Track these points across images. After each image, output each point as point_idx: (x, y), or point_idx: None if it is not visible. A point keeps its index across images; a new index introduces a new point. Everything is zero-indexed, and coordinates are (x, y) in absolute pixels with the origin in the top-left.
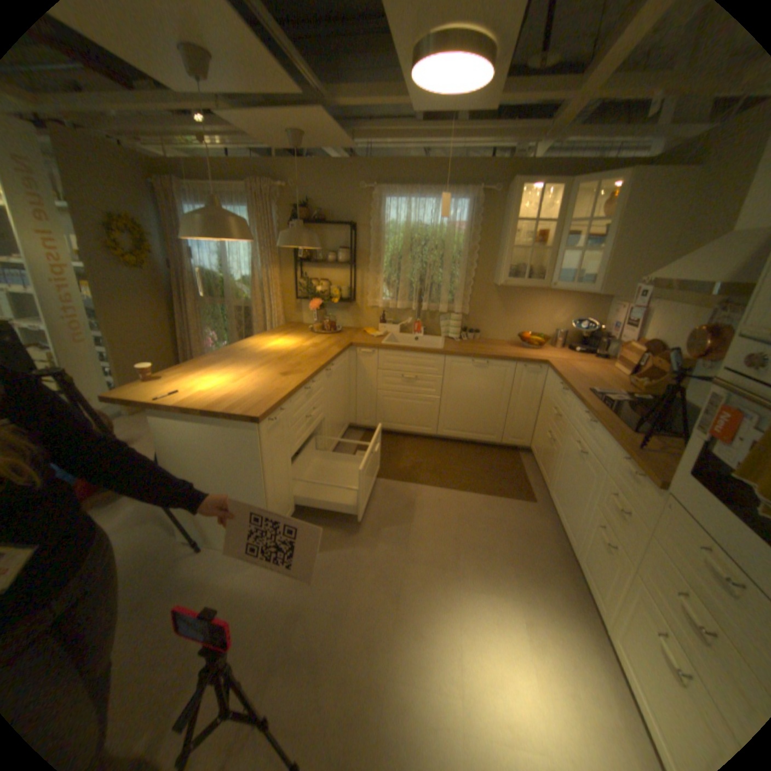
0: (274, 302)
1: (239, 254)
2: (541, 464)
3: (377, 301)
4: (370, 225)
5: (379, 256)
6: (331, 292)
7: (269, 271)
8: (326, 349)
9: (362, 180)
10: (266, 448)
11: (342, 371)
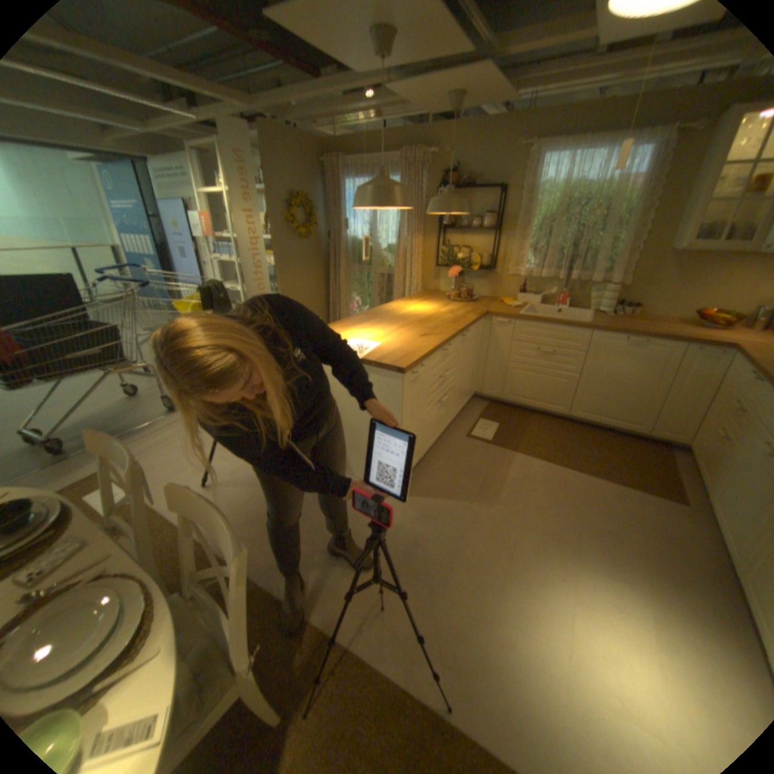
0: (414, 269)
1: (387, 224)
2: (704, 465)
3: (519, 269)
4: (523, 185)
5: (528, 220)
6: (470, 260)
7: (413, 239)
8: (462, 316)
9: (519, 135)
10: (405, 397)
11: (475, 339)
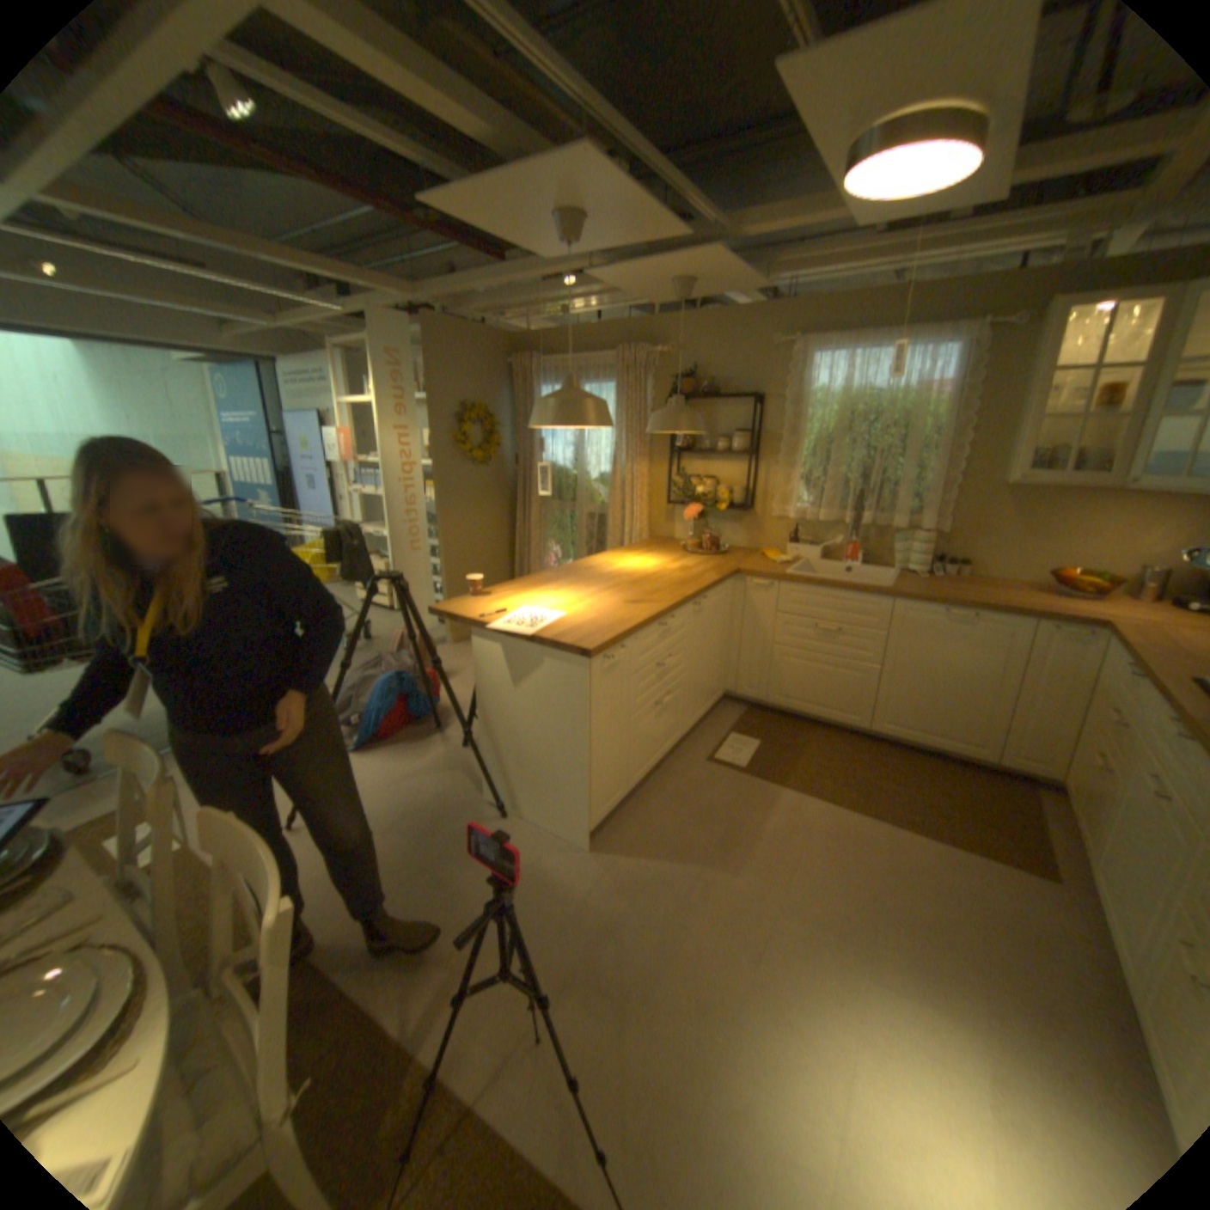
0: (637, 508)
1: (599, 445)
2: (1083, 816)
3: (787, 509)
4: (785, 395)
5: (796, 440)
6: (716, 495)
7: (635, 467)
8: (698, 575)
9: (777, 330)
10: (596, 694)
11: (720, 610)
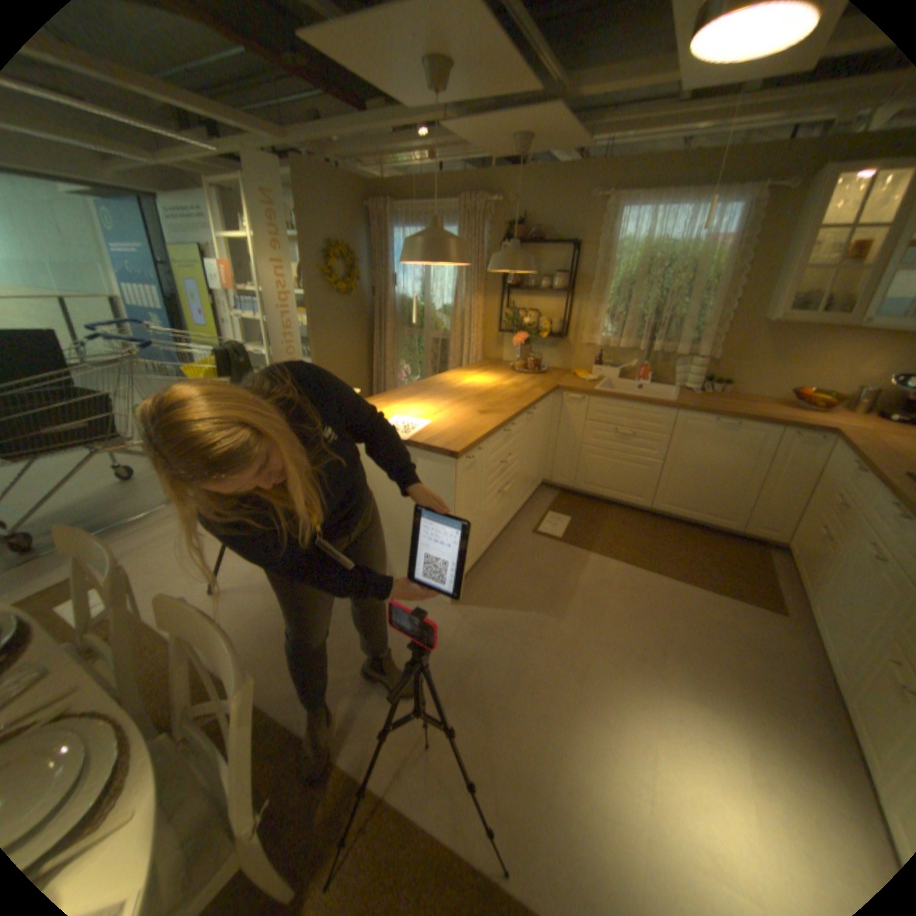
0: (473, 334)
1: (443, 281)
2: (804, 569)
3: (594, 337)
4: (599, 243)
5: (604, 281)
6: (538, 325)
7: (472, 300)
8: (528, 390)
9: (594, 186)
10: (459, 487)
11: (543, 418)
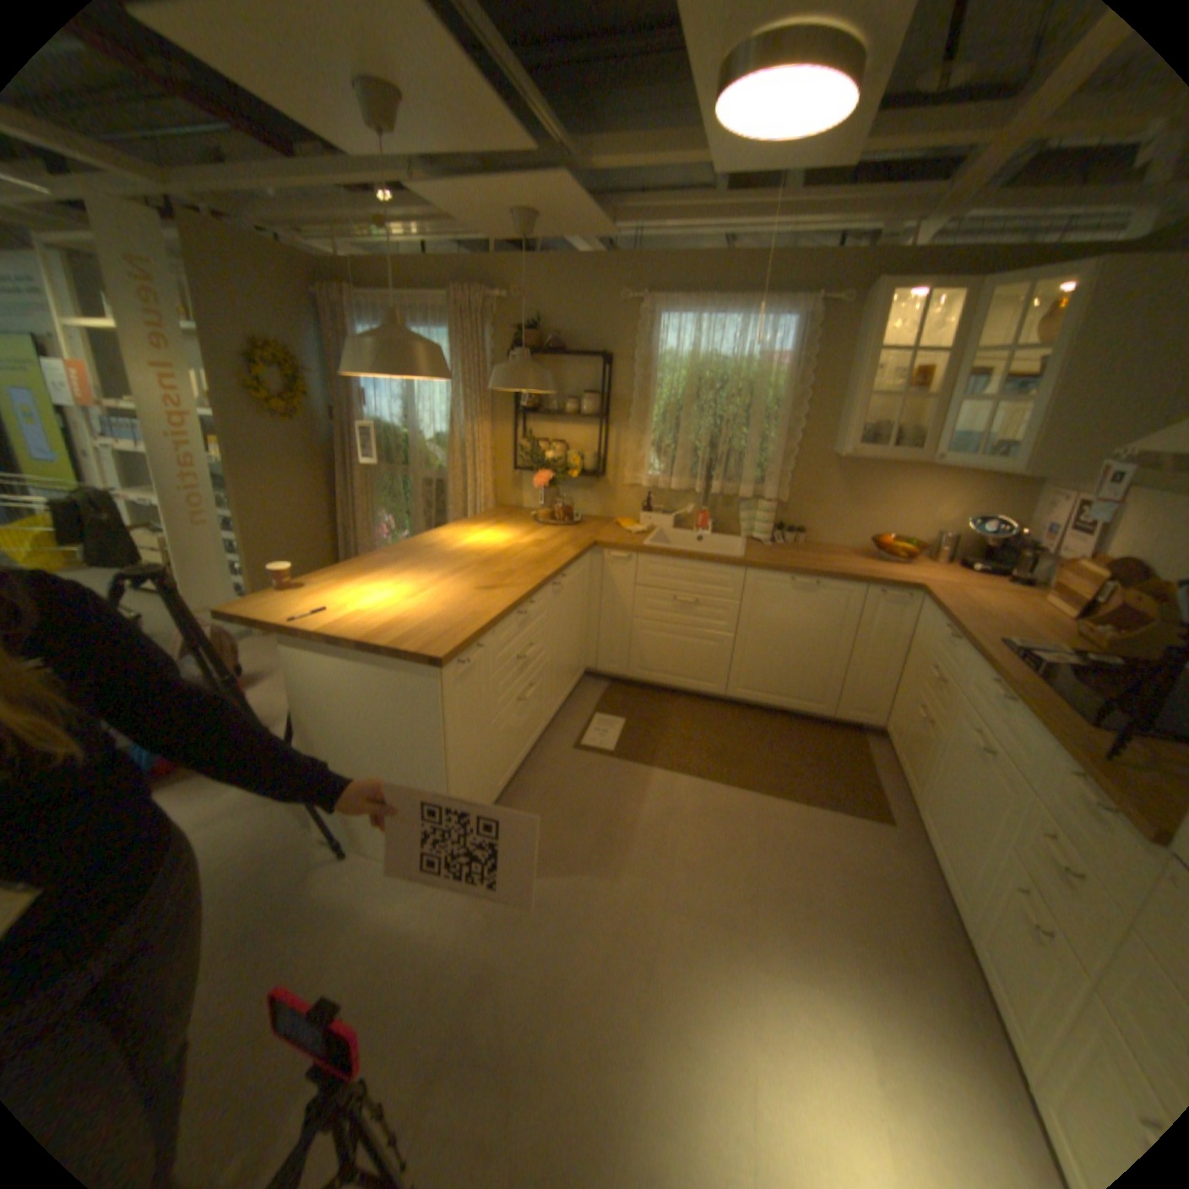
0: (480, 473)
1: (433, 400)
2: (906, 760)
3: (639, 477)
4: (635, 357)
5: (646, 406)
6: (567, 461)
7: (476, 427)
8: (555, 550)
9: (624, 286)
10: (451, 708)
11: (579, 587)
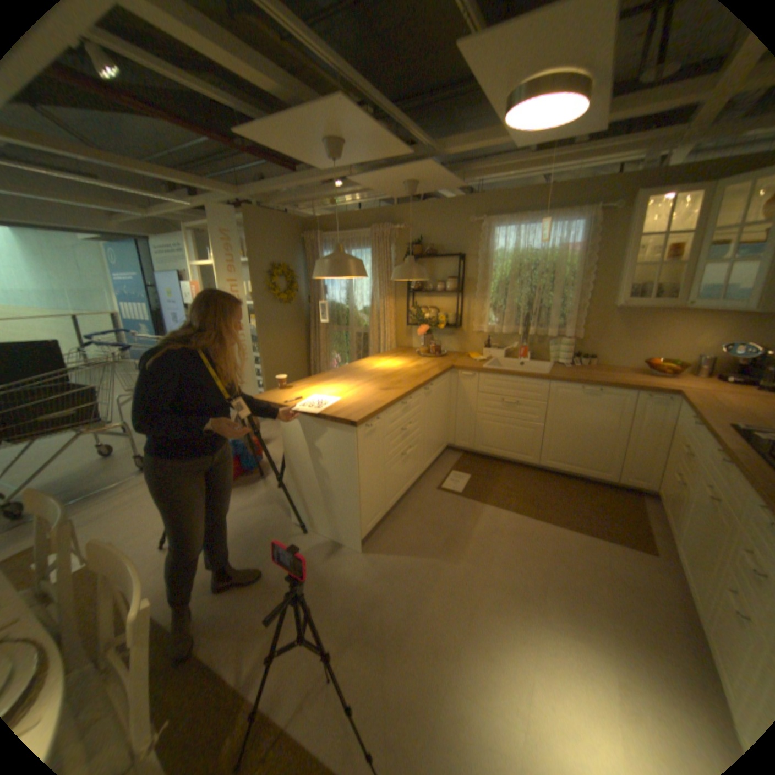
0: (387, 328)
1: (362, 288)
2: (670, 513)
3: (482, 326)
4: (478, 254)
5: (486, 283)
6: (438, 319)
7: (385, 302)
8: (427, 370)
9: (471, 214)
10: (362, 450)
11: (442, 392)
